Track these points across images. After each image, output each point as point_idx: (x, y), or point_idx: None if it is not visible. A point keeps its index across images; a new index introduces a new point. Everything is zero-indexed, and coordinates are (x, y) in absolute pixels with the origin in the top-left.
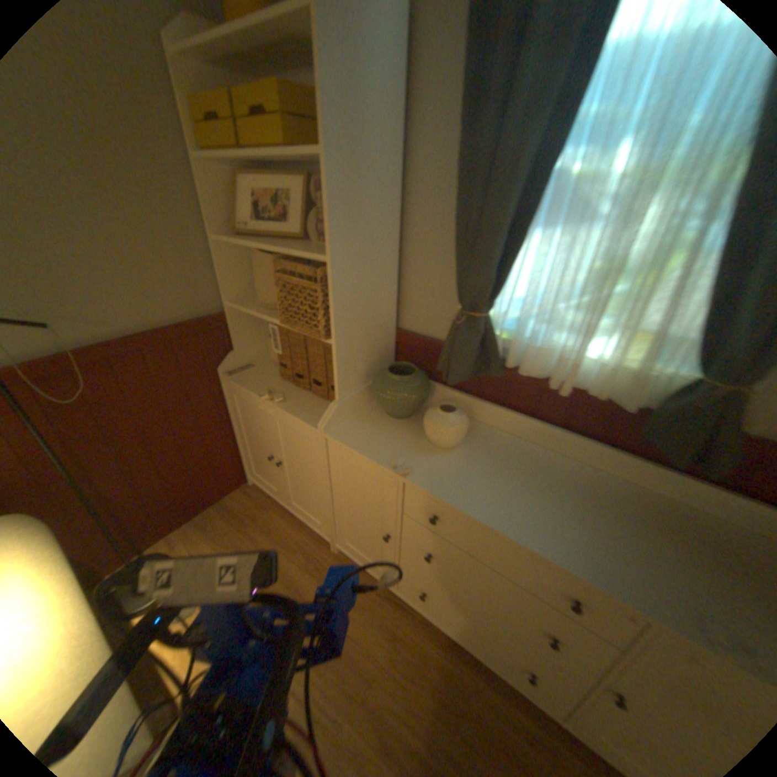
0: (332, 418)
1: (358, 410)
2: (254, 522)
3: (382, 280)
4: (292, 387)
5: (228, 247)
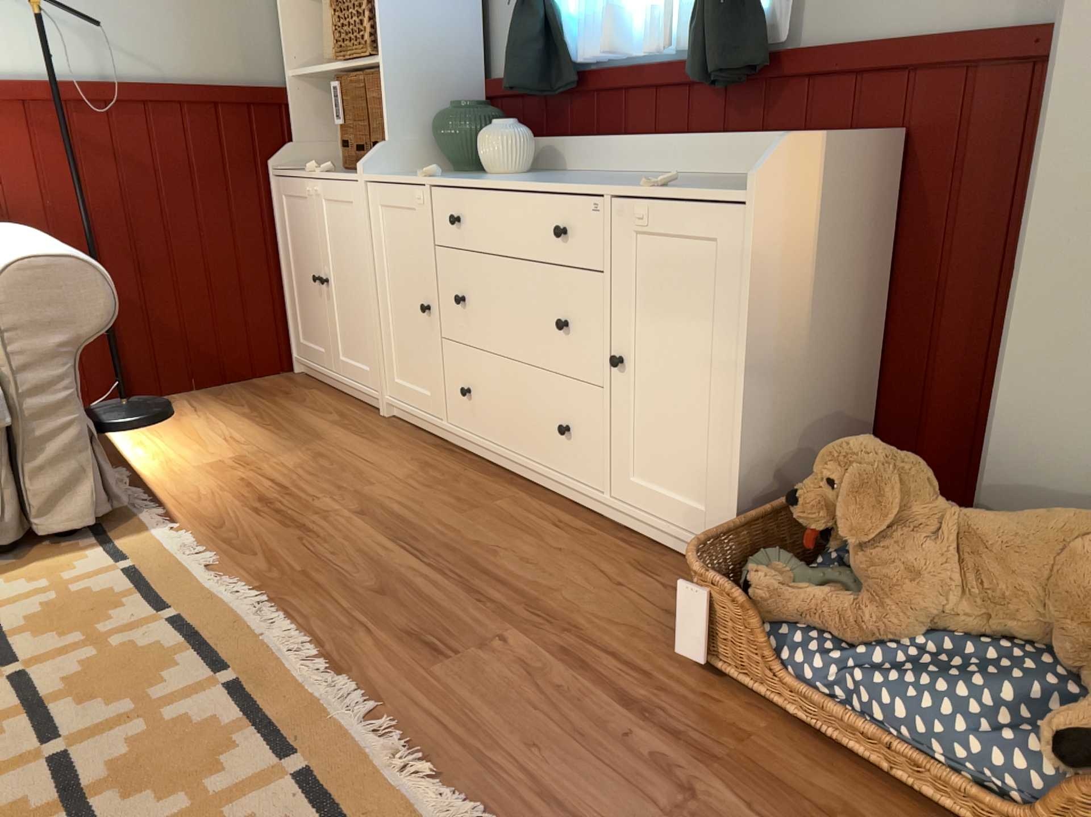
0: (373, 160)
1: (415, 170)
2: (285, 395)
3: (449, 1)
4: (349, 173)
5: (297, 6)
